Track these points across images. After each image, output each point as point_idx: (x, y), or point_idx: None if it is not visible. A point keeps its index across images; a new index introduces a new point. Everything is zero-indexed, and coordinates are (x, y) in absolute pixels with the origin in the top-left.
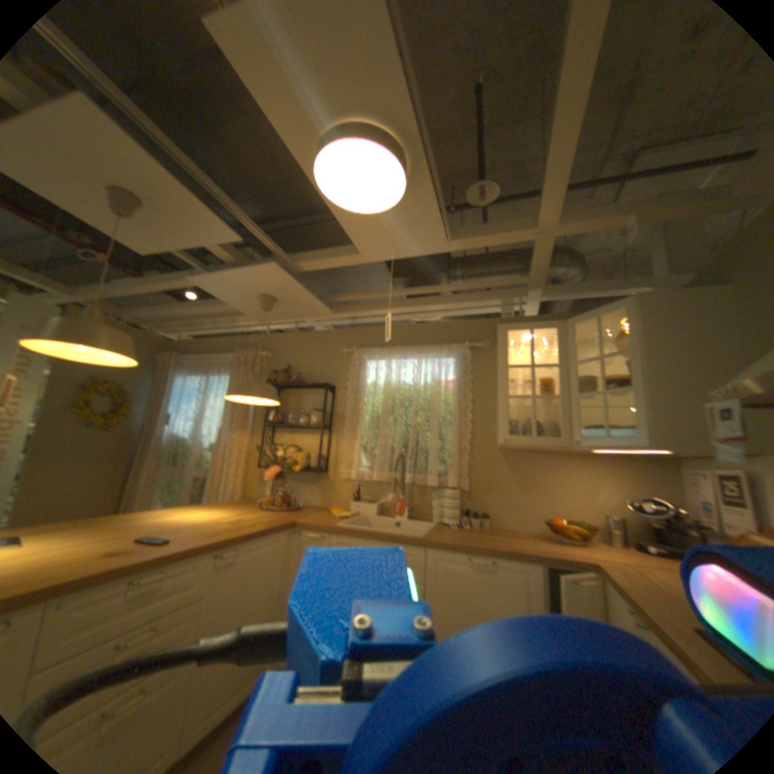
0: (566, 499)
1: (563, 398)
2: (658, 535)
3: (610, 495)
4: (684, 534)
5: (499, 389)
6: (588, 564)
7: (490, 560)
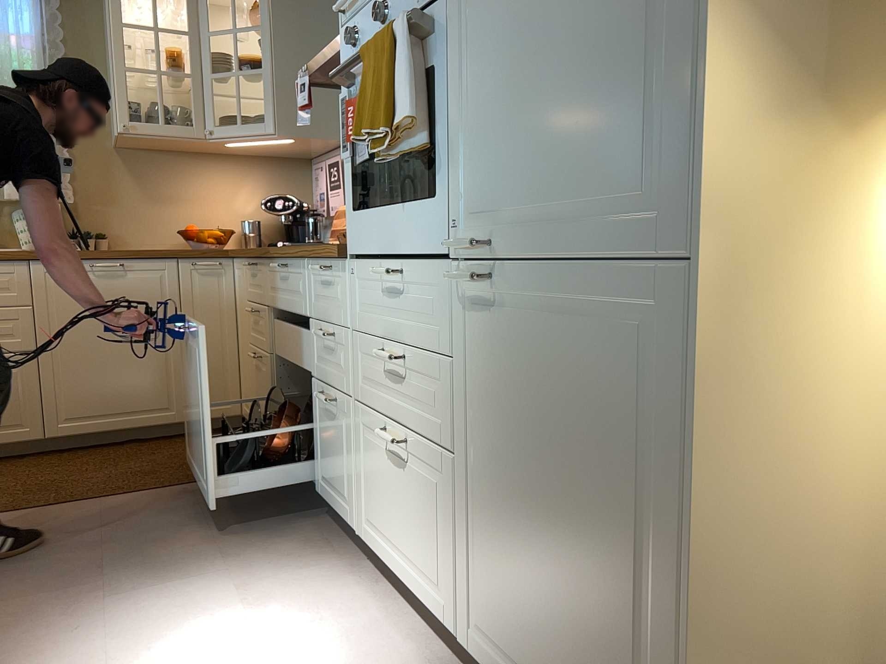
0: (200, 206)
1: (195, 79)
2: (286, 232)
3: (246, 198)
4: (303, 222)
5: (108, 58)
6: (218, 250)
7: (116, 262)
